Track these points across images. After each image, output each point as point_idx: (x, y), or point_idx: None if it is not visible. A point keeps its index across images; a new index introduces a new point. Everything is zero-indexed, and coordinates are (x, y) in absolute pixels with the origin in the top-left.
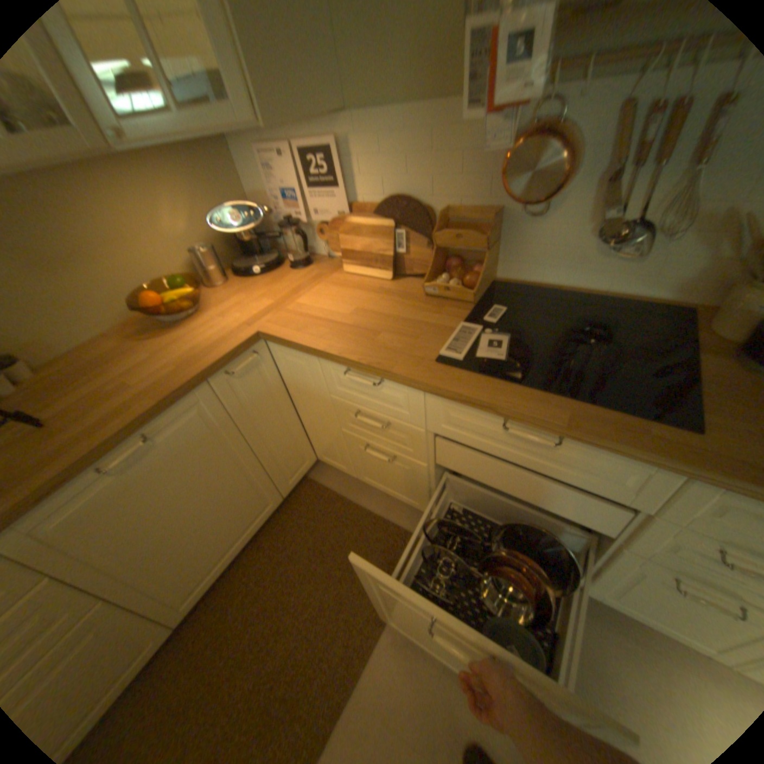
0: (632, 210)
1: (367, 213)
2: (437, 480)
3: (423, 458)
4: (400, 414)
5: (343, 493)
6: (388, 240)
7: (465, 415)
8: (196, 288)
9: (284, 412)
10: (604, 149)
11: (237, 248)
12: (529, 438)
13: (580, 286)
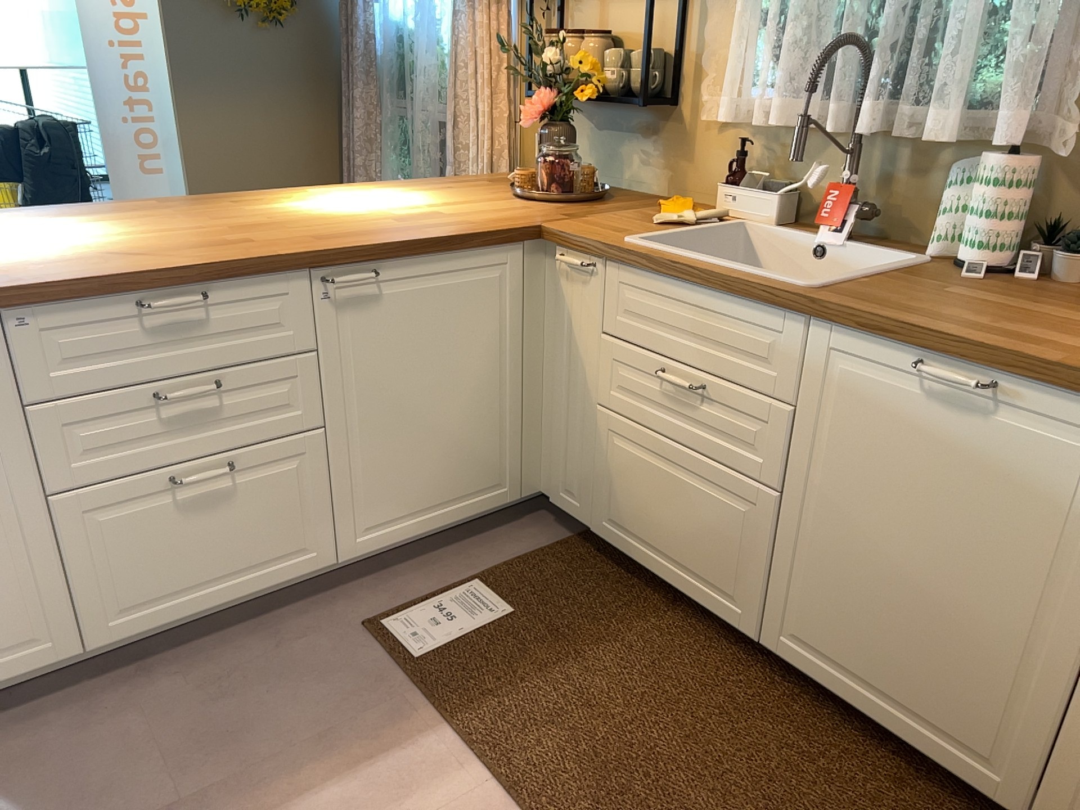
0: None
1: None
2: None
3: None
4: None
5: None
6: None
7: None
8: None
9: None
10: None
11: None
12: None
13: None
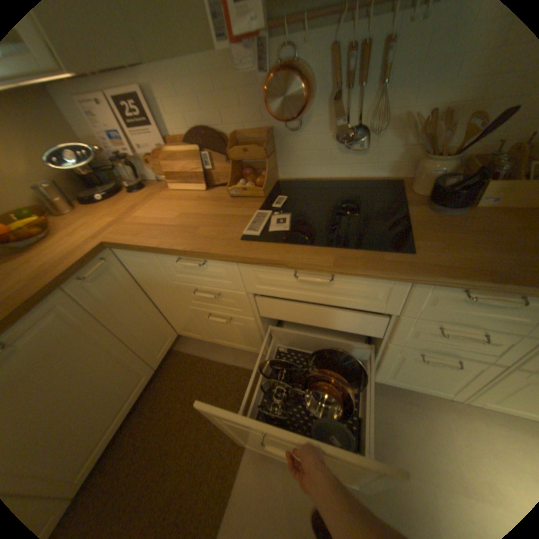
0: (353, 120)
1: (178, 143)
2: (264, 327)
3: (251, 314)
4: (226, 284)
5: (202, 355)
6: (197, 161)
7: (269, 274)
8: (49, 218)
9: (141, 303)
10: (327, 79)
11: (82, 184)
12: (313, 281)
13: (333, 176)
